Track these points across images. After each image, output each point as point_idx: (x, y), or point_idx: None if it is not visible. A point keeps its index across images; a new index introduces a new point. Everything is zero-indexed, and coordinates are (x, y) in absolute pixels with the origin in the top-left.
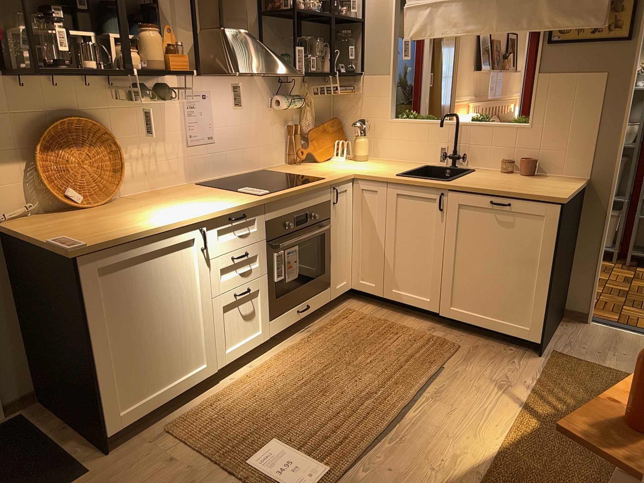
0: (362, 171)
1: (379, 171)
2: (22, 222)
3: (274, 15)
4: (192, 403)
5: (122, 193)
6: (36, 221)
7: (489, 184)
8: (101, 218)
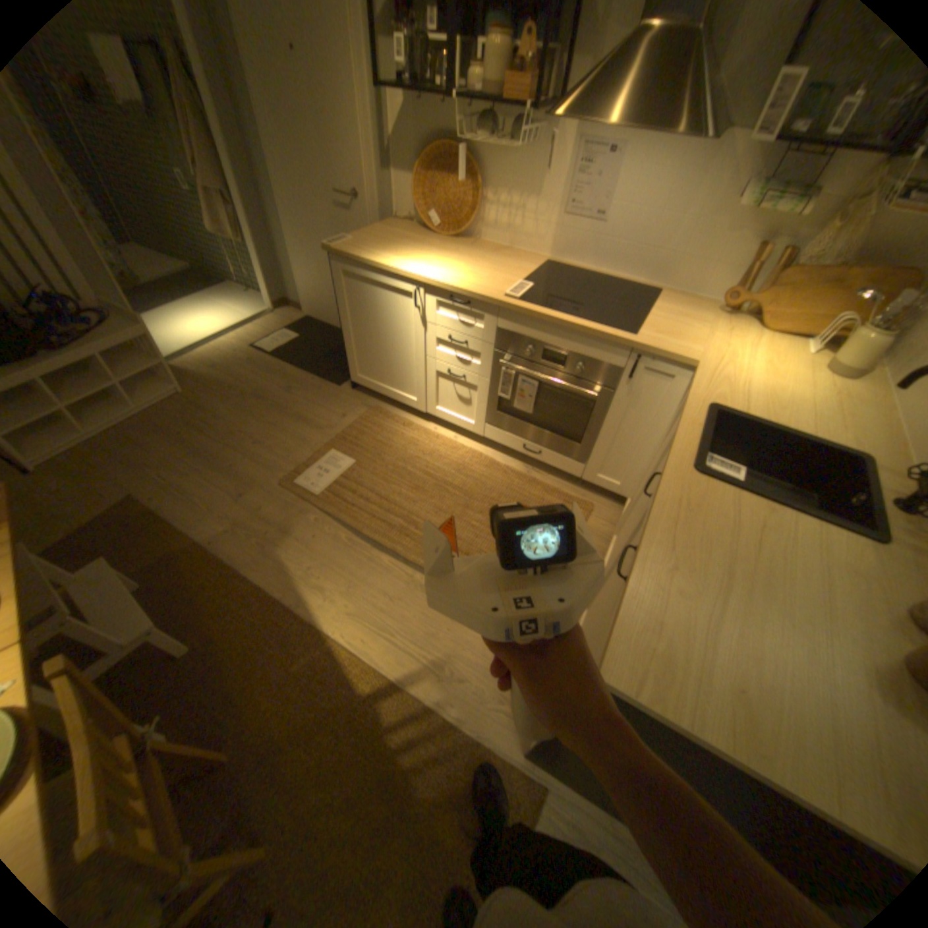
0: (724, 370)
1: (745, 388)
2: (396, 223)
3: None
4: (403, 413)
5: (482, 235)
6: (401, 226)
7: (709, 538)
8: (409, 242)
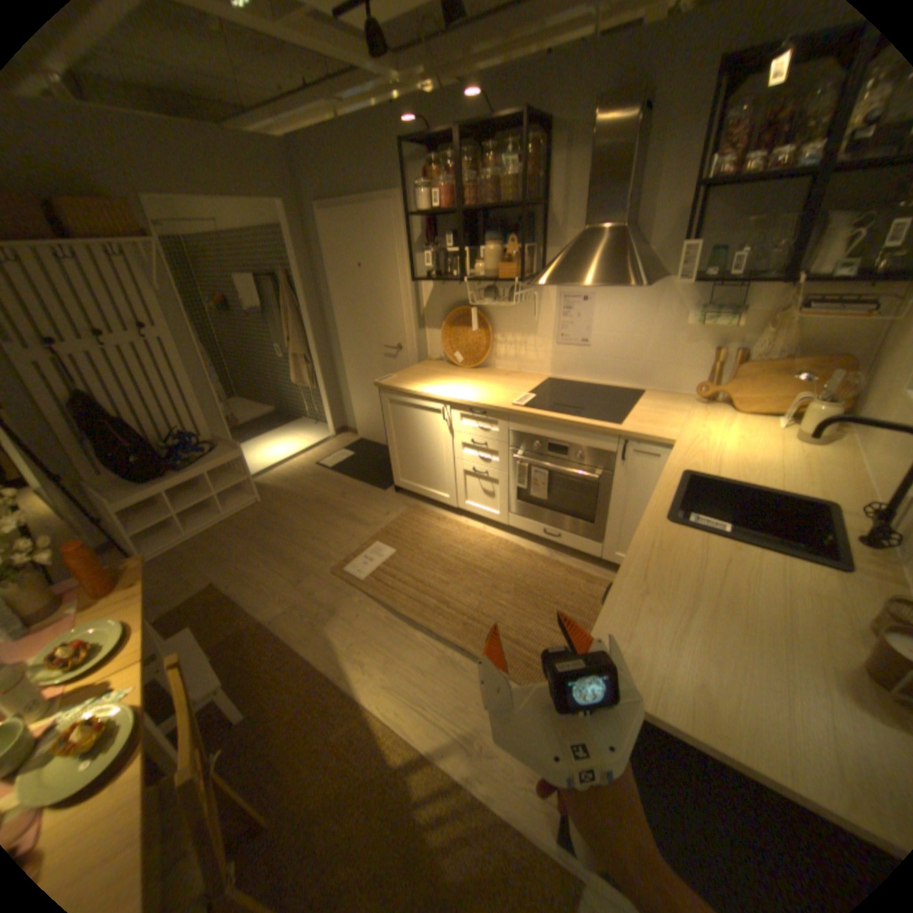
0: (698, 445)
1: (716, 458)
2: (429, 363)
3: (735, 182)
4: (437, 510)
5: (495, 365)
6: (433, 365)
7: (677, 572)
8: (438, 375)
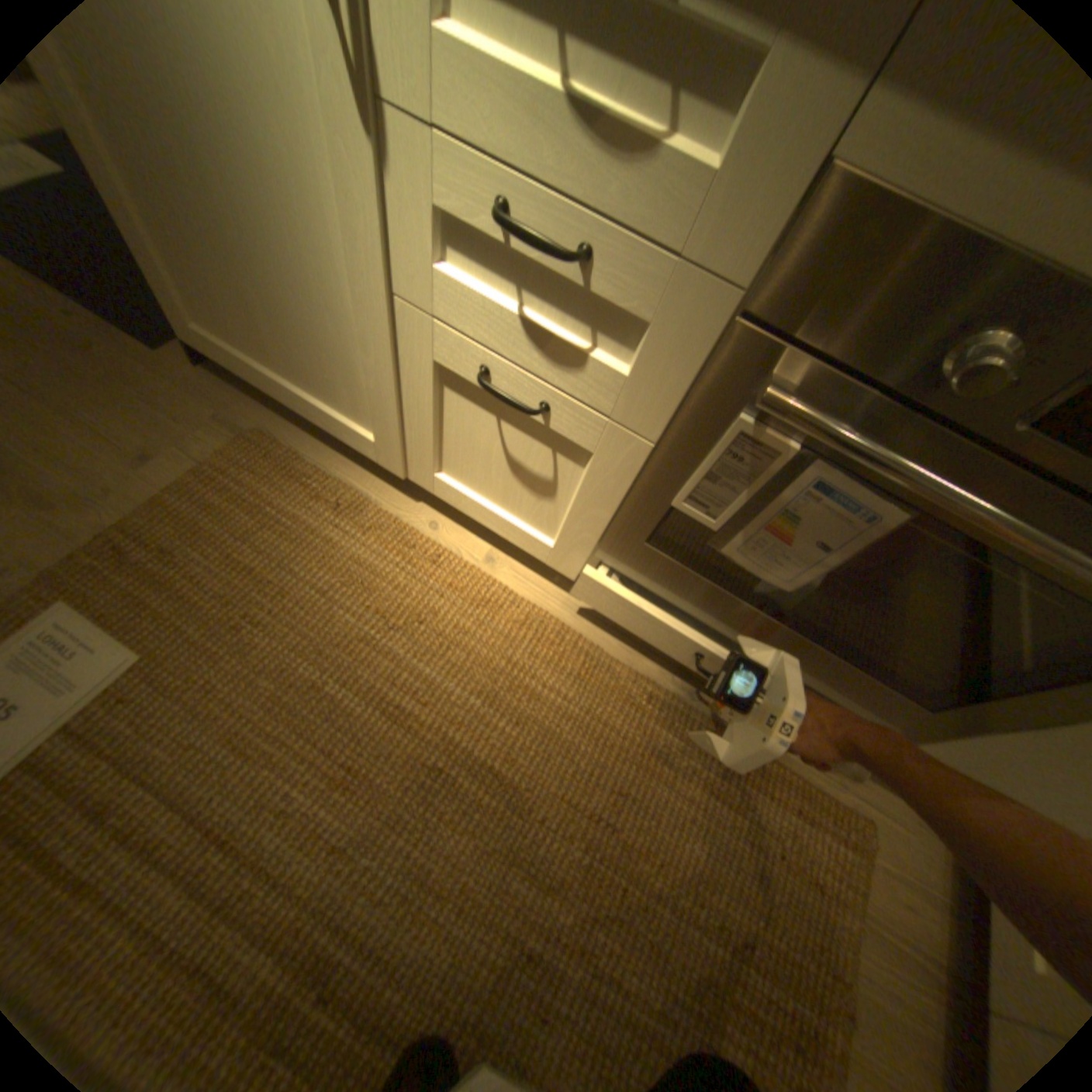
0: None
1: None
2: None
3: None
4: (344, 462)
5: None
6: None
7: None
8: None
